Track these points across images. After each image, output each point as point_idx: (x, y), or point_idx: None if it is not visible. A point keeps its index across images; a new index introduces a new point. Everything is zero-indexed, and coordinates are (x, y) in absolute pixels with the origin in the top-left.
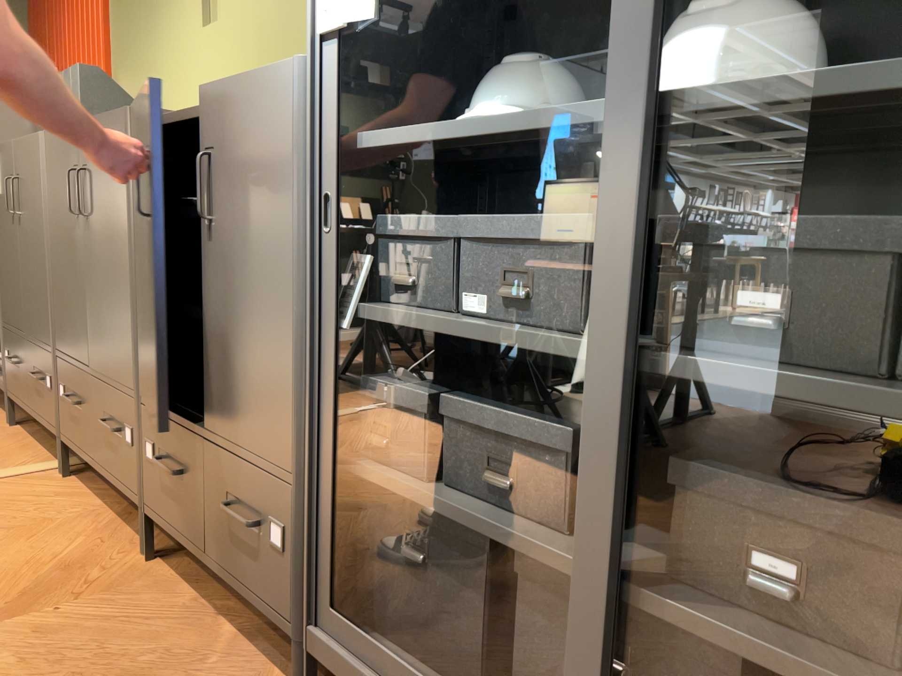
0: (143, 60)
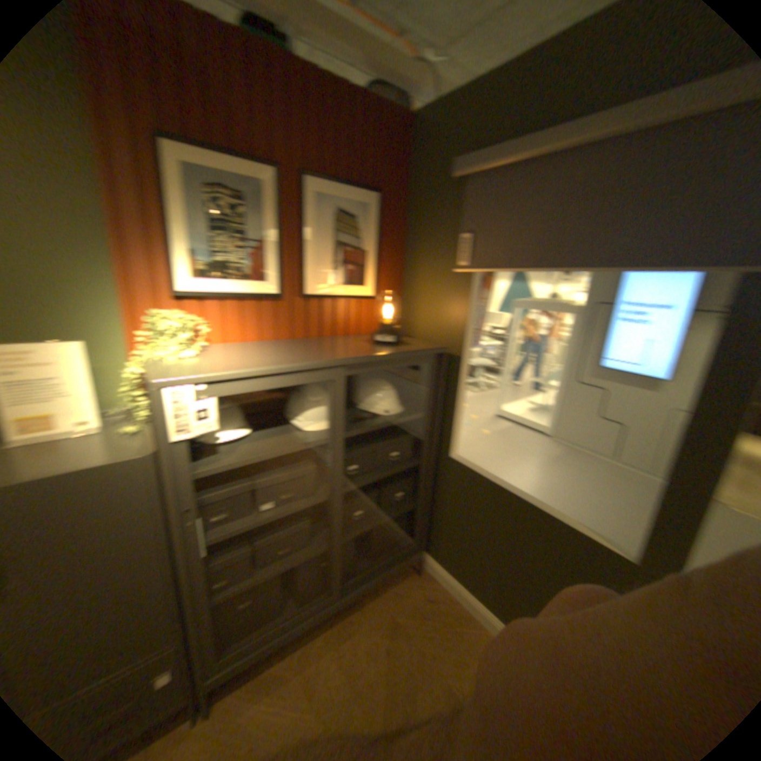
0: None
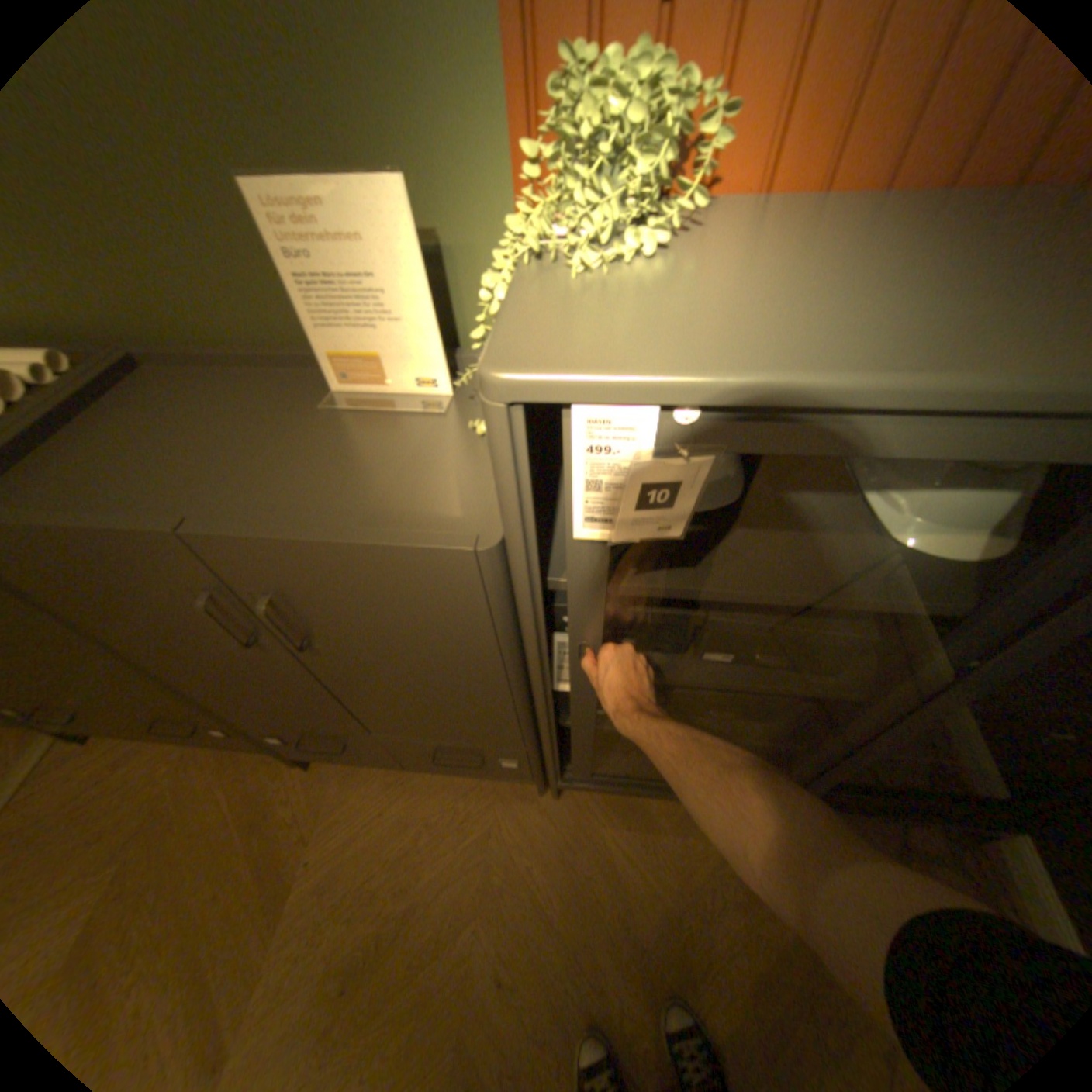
0: None
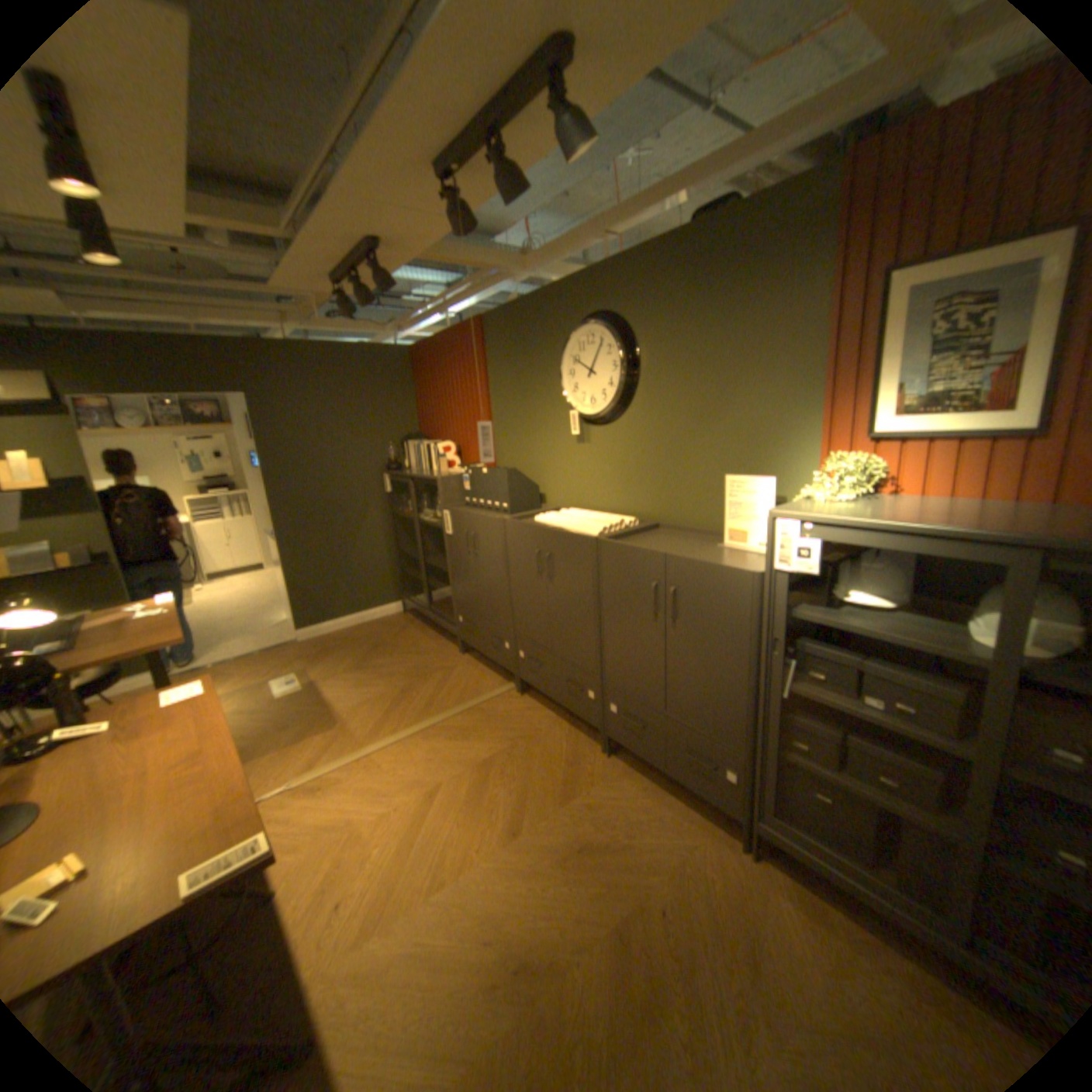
0: (523, 447)
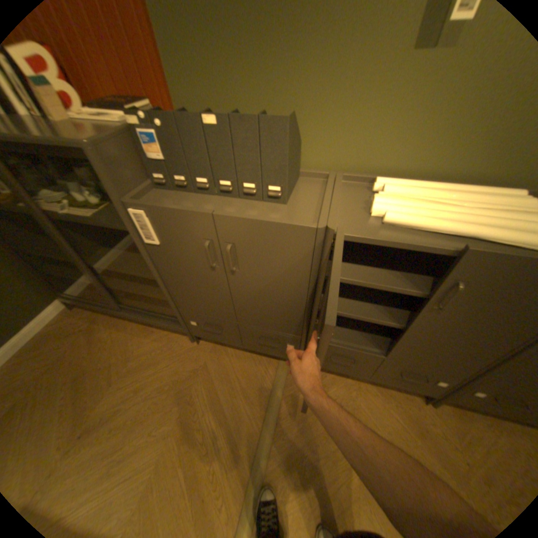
0: (247, 58)
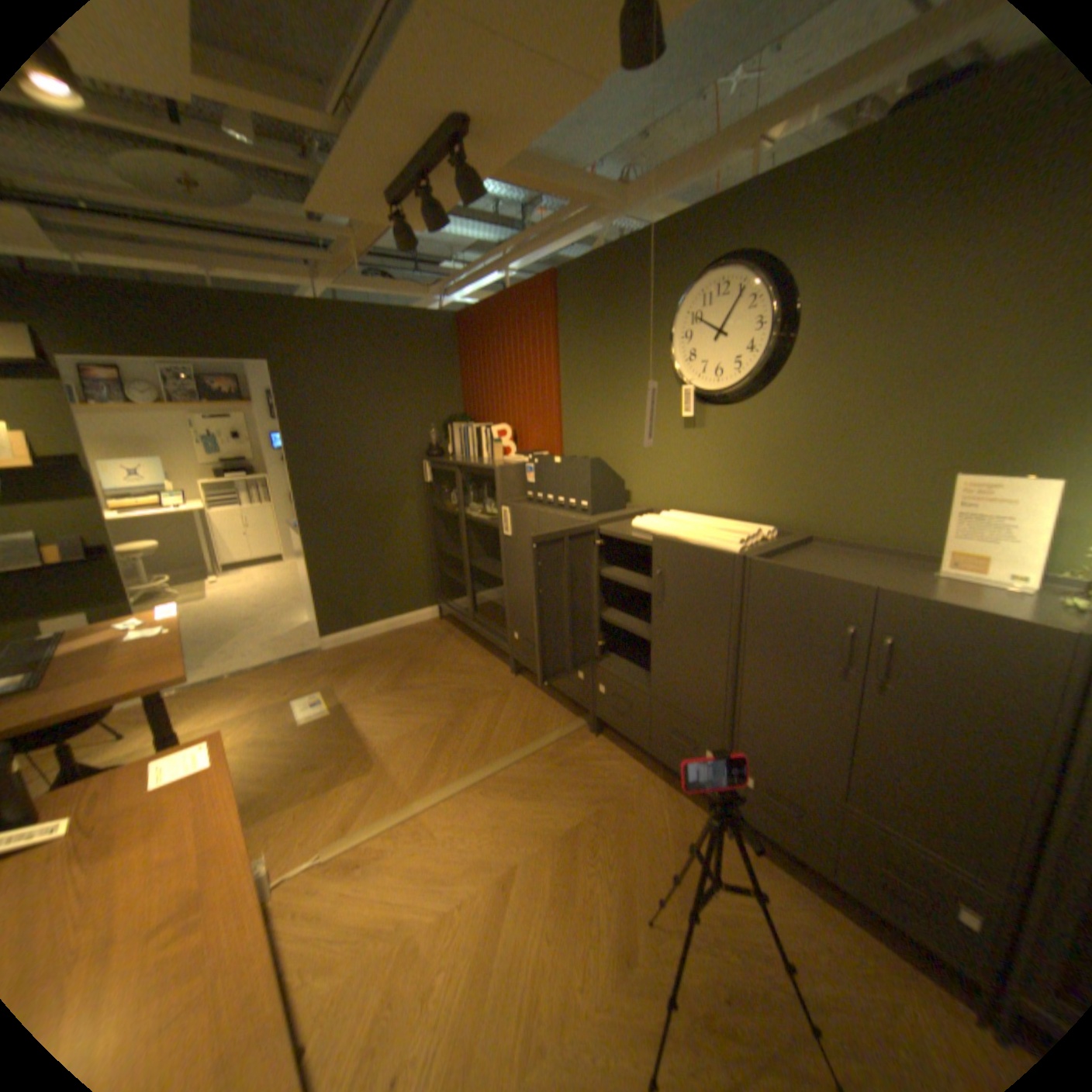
0: (603, 433)
